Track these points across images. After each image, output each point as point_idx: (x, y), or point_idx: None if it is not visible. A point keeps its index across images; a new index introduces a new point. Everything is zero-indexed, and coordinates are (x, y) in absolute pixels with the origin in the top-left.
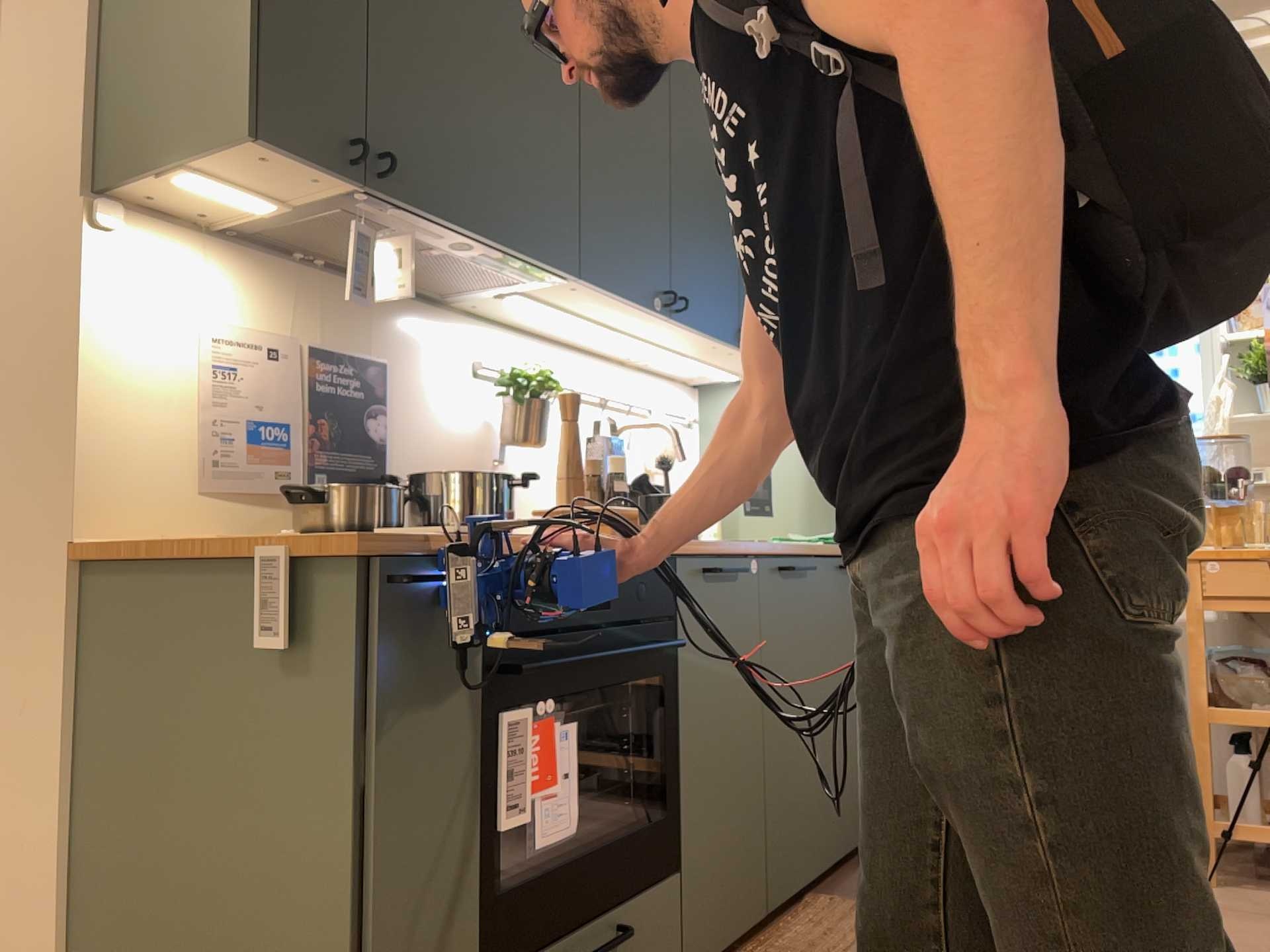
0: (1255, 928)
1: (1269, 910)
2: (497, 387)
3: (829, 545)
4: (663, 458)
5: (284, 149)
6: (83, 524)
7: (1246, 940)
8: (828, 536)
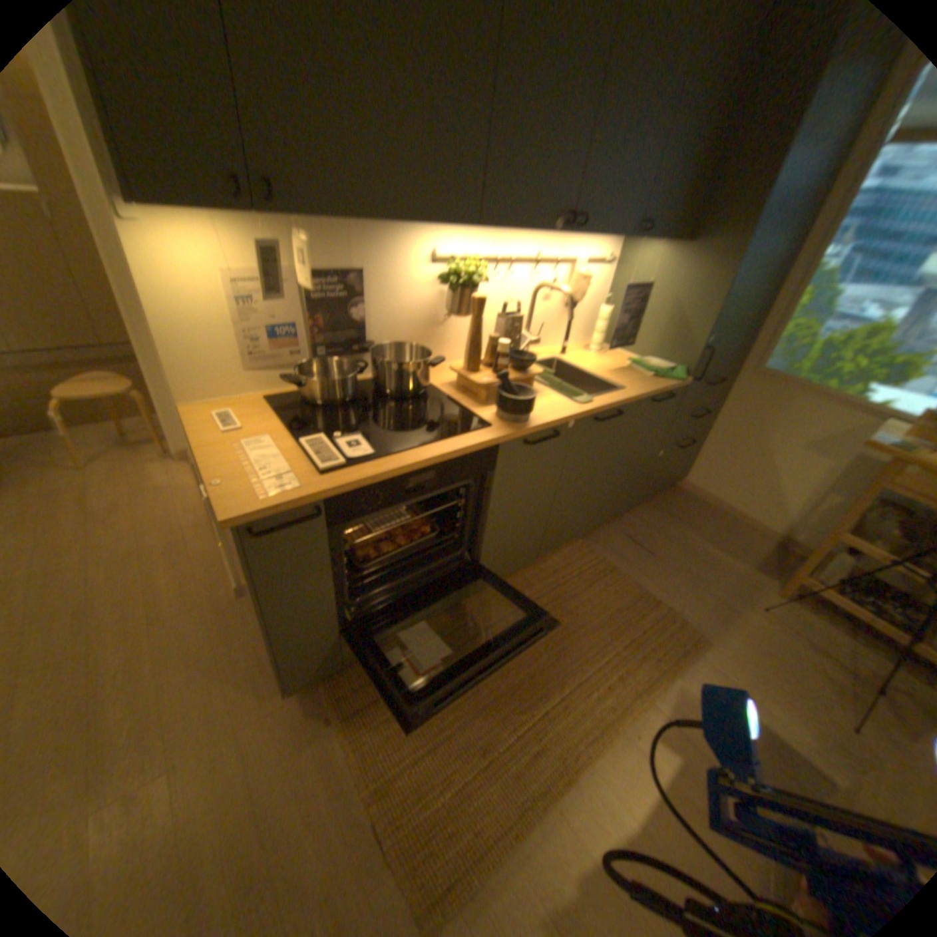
0: (782, 639)
1: (801, 628)
2: (441, 278)
3: (656, 375)
4: (571, 299)
5: (167, 200)
6: (178, 397)
7: (769, 646)
8: (663, 362)
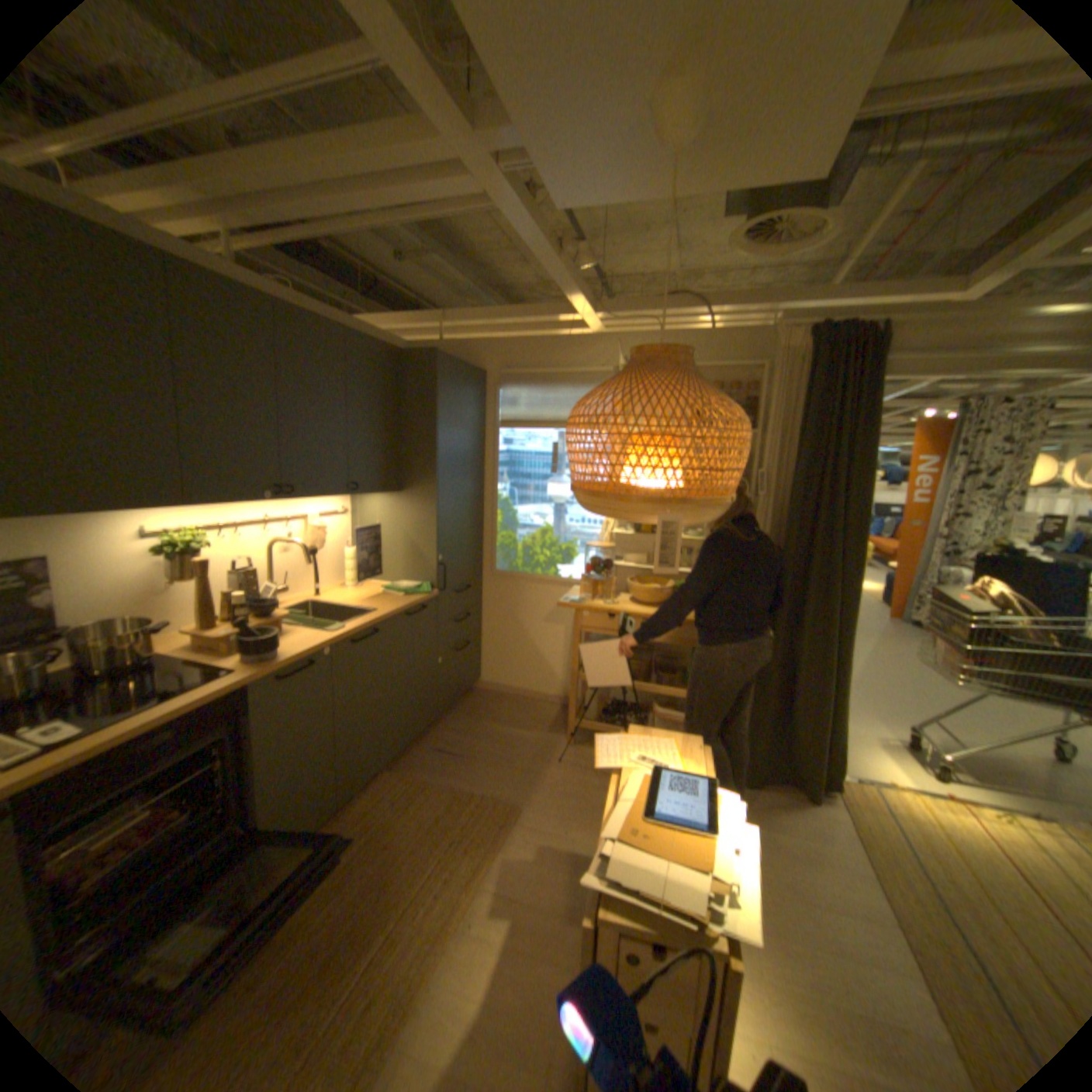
0: (573, 779)
1: (584, 764)
2: (152, 553)
3: (406, 595)
4: (310, 549)
5: None
6: None
7: (564, 789)
8: (411, 584)
